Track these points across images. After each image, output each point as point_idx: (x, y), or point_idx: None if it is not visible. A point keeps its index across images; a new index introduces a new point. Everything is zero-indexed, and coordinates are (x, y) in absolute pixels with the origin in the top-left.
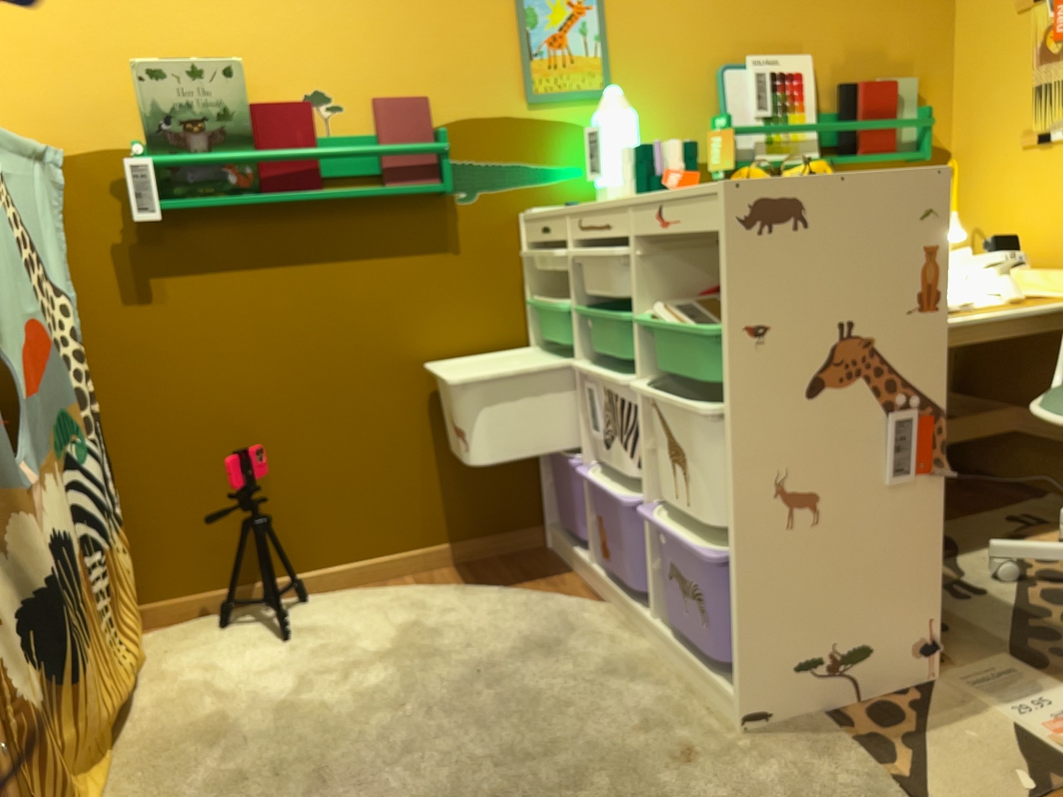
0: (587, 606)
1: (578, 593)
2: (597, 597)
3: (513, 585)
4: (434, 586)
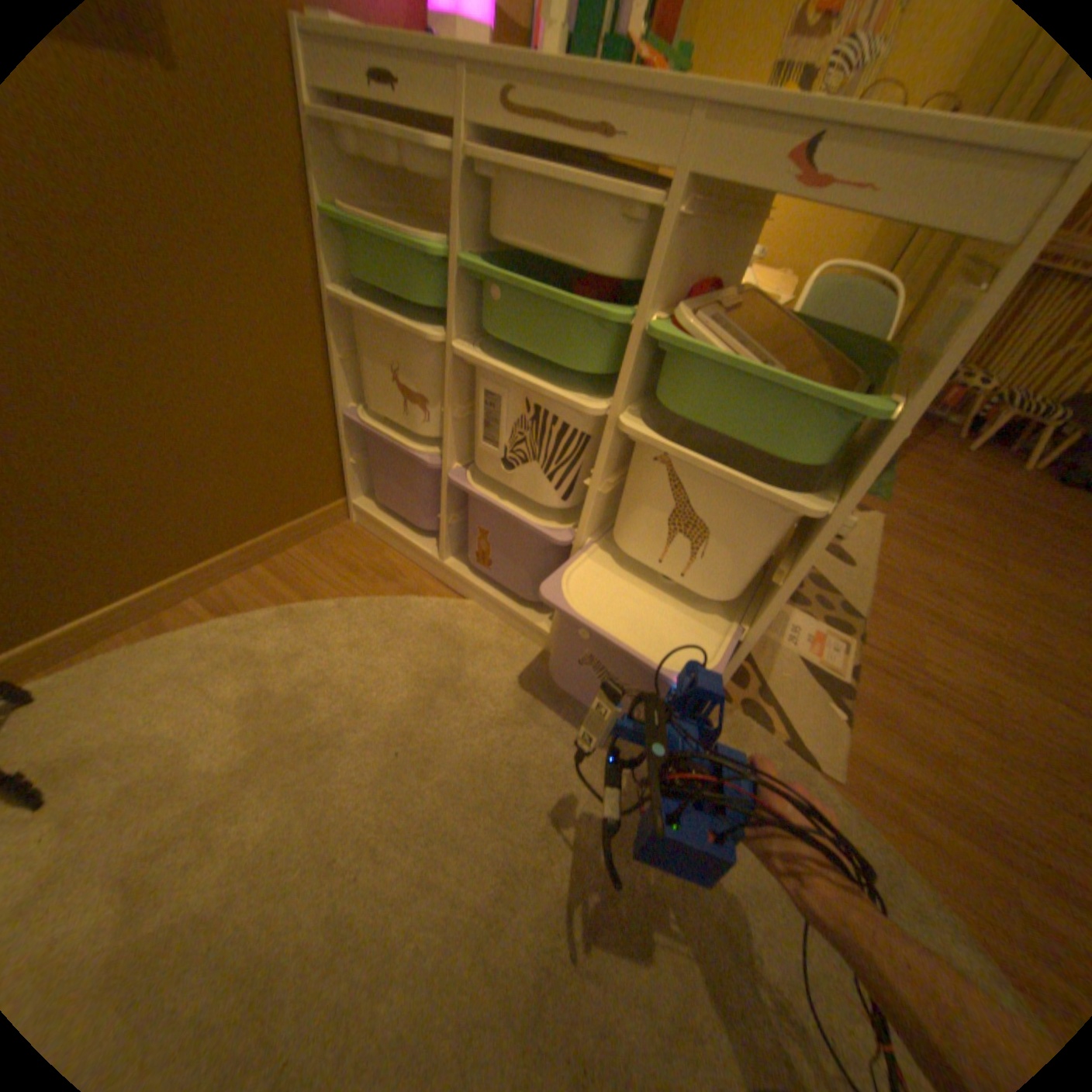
0: (455, 605)
1: (429, 585)
2: (453, 588)
3: (350, 588)
4: (248, 613)
